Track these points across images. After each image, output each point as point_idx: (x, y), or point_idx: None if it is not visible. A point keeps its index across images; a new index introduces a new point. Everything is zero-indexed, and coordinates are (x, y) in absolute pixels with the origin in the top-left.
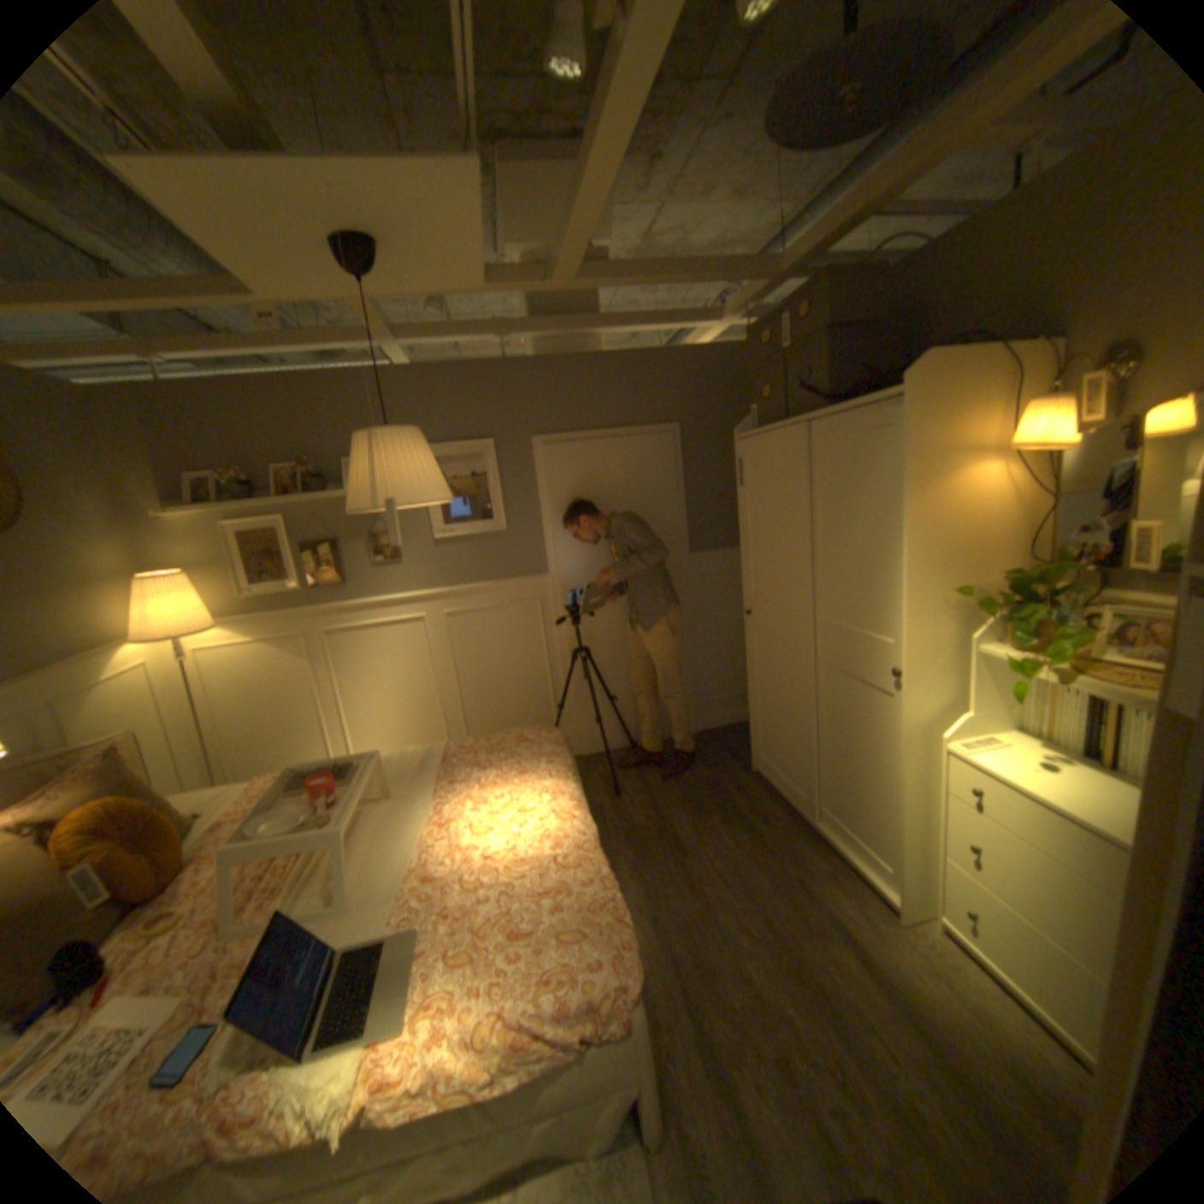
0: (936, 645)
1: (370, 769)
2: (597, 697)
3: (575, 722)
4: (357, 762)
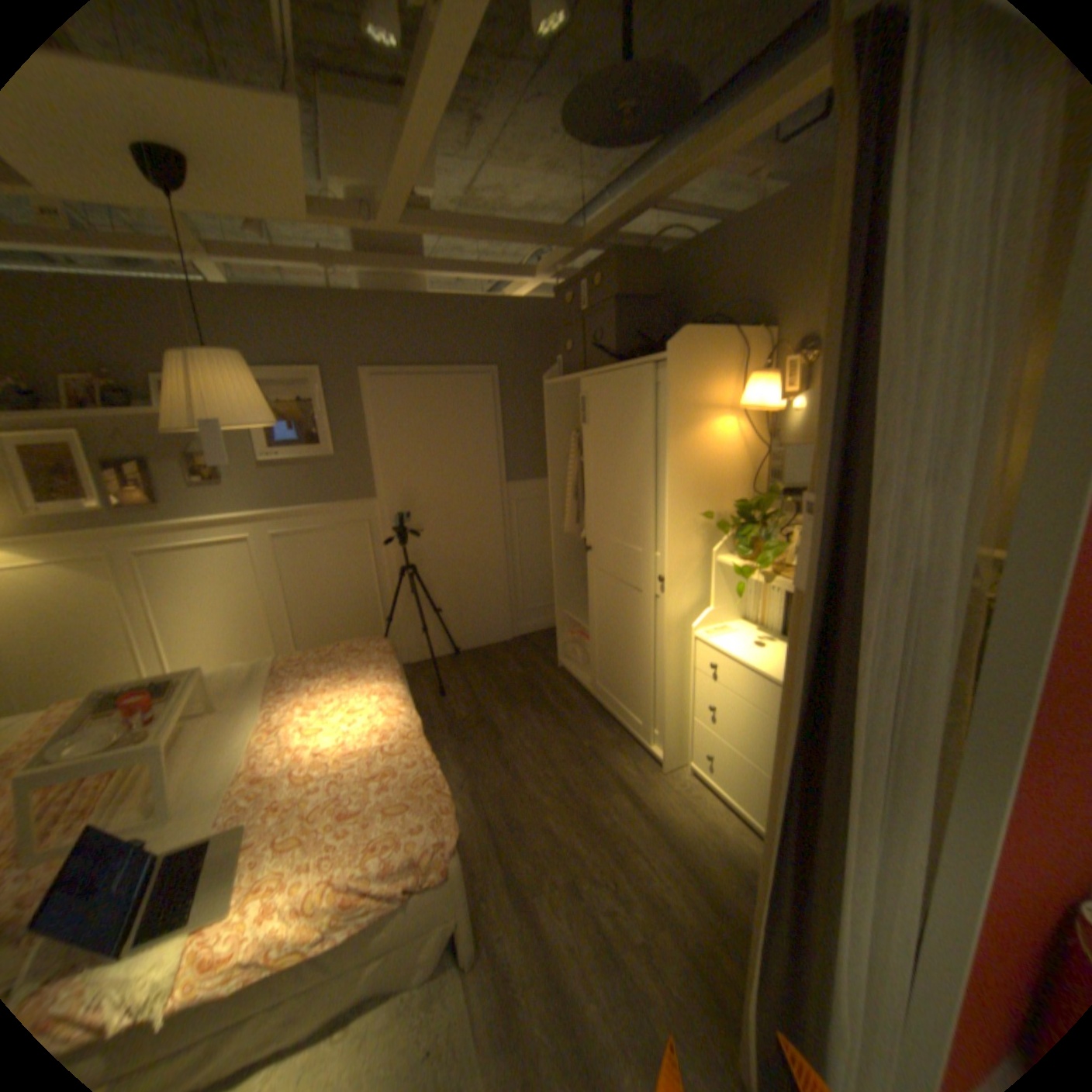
0: (689, 556)
1: (194, 683)
2: (425, 610)
3: (404, 632)
4: (178, 678)
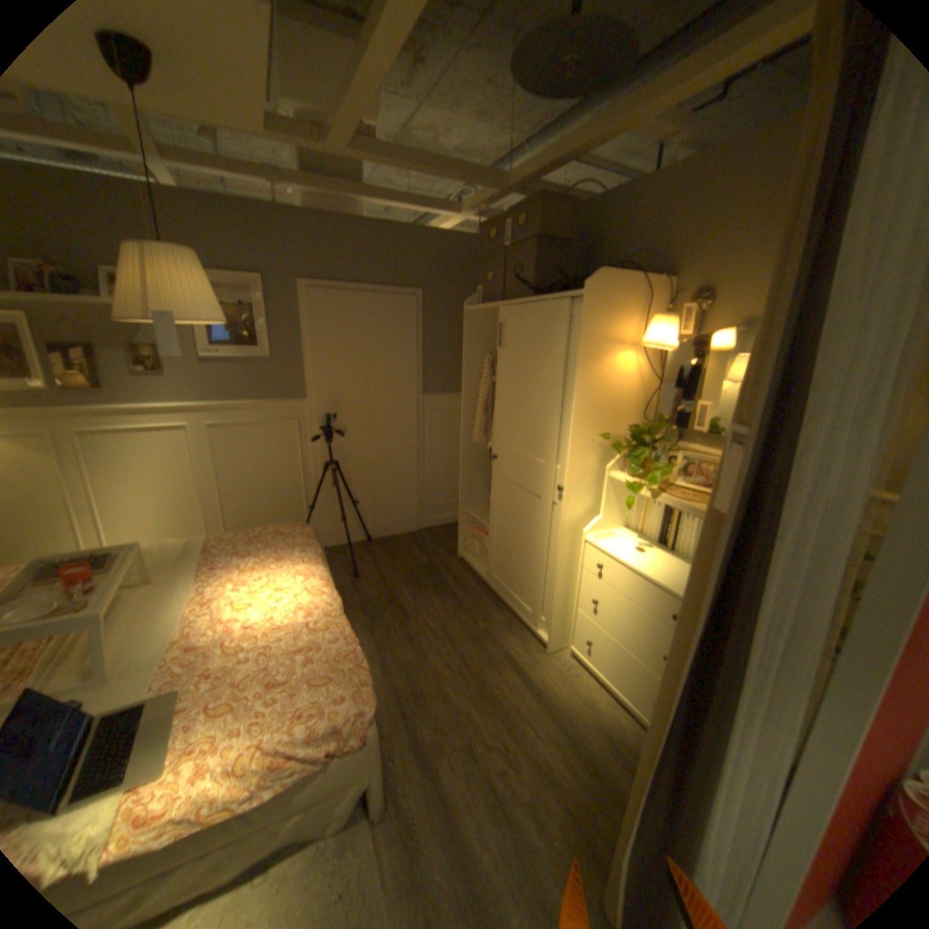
0: (585, 470)
1: (131, 558)
2: (343, 502)
3: (323, 520)
4: (116, 553)
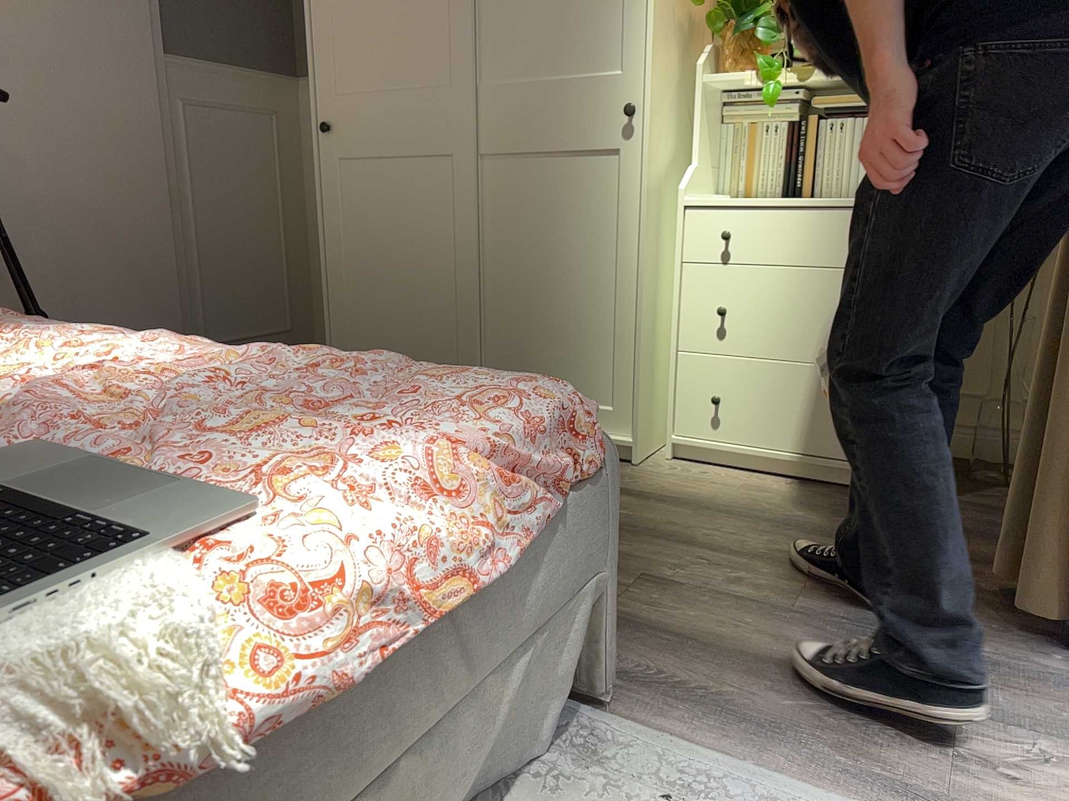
0: (666, 72)
1: None
2: None
3: None
4: None
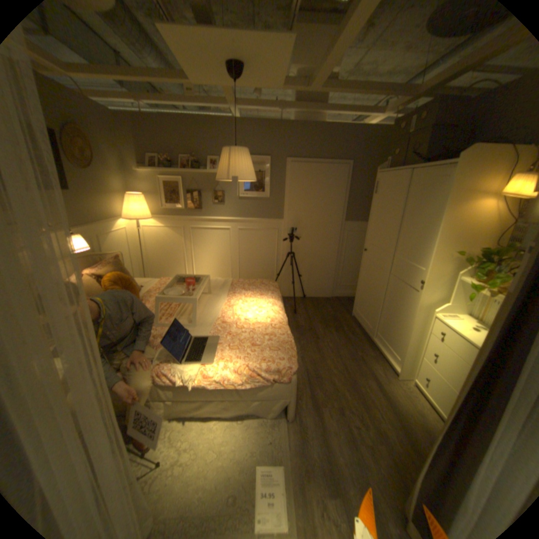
0: (443, 273)
1: (207, 281)
2: (293, 274)
3: (282, 282)
4: (202, 278)
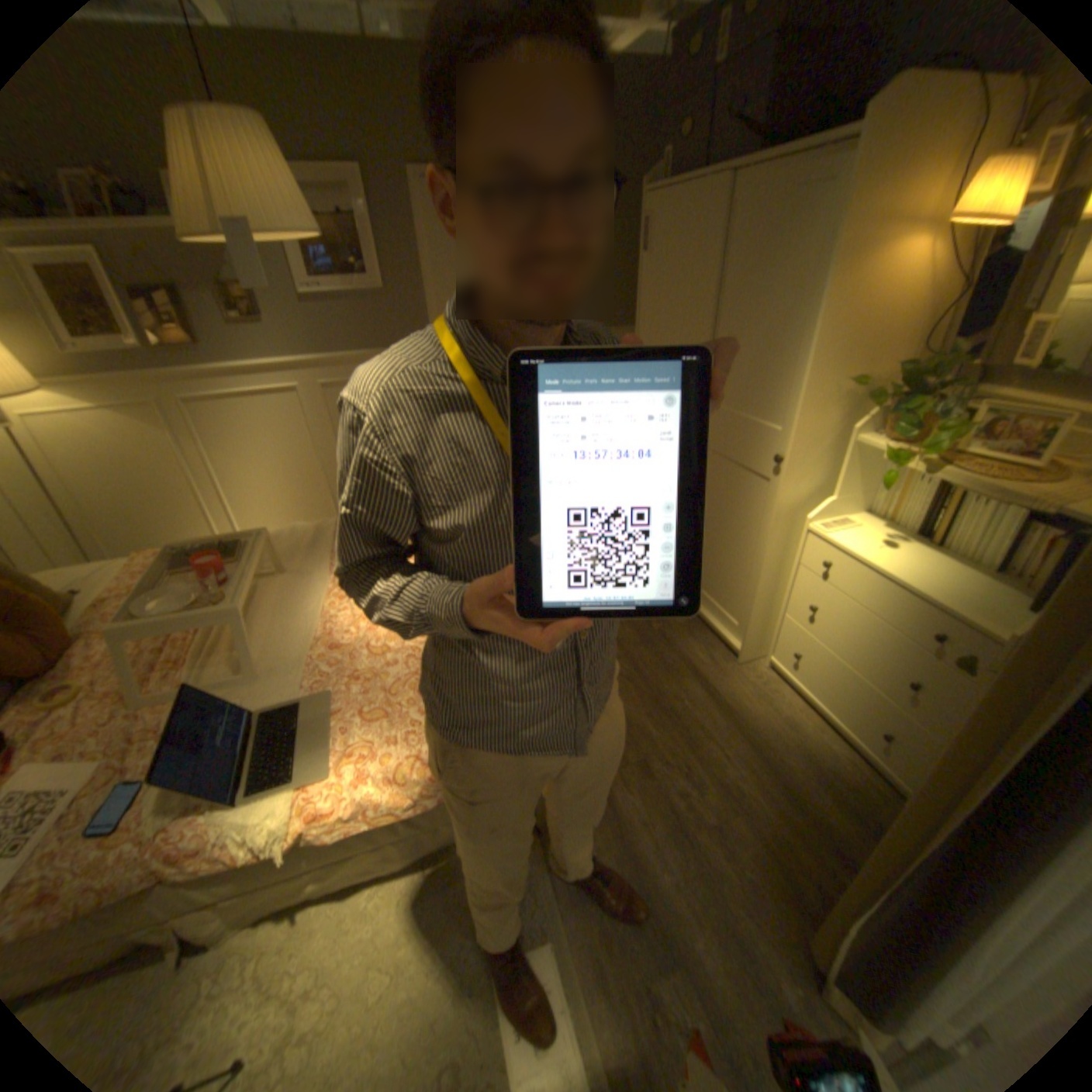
0: (820, 433)
1: (260, 547)
2: None
3: None
4: (244, 540)
